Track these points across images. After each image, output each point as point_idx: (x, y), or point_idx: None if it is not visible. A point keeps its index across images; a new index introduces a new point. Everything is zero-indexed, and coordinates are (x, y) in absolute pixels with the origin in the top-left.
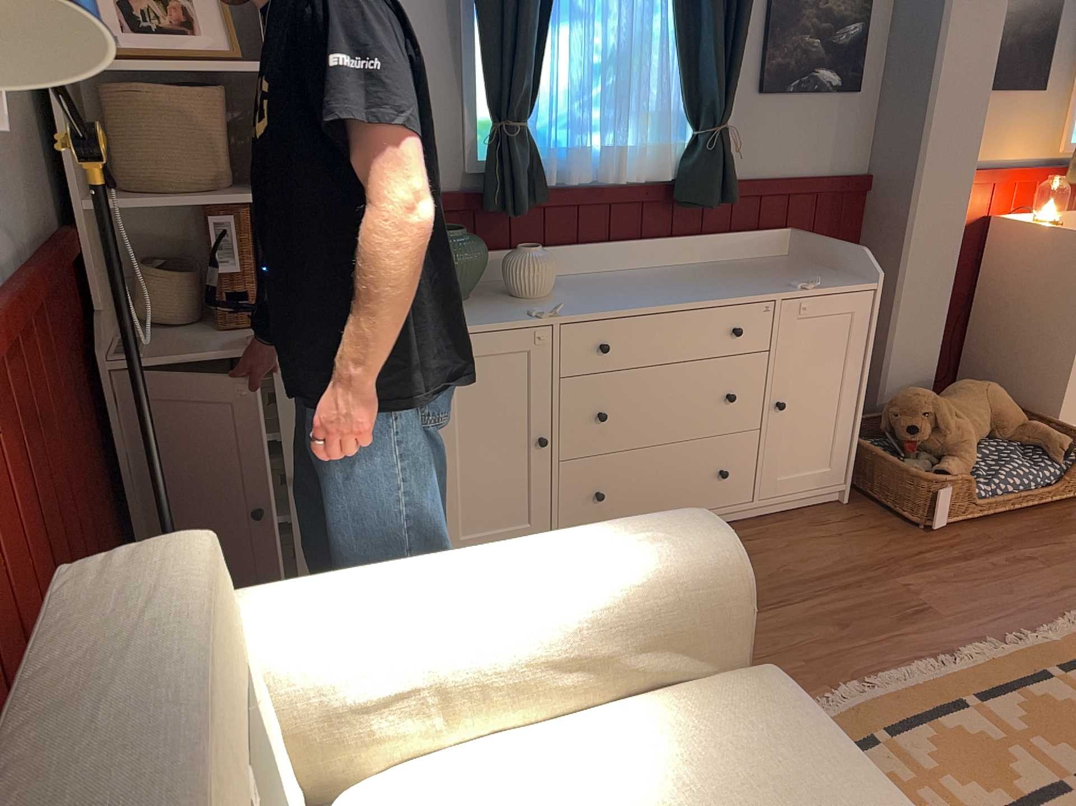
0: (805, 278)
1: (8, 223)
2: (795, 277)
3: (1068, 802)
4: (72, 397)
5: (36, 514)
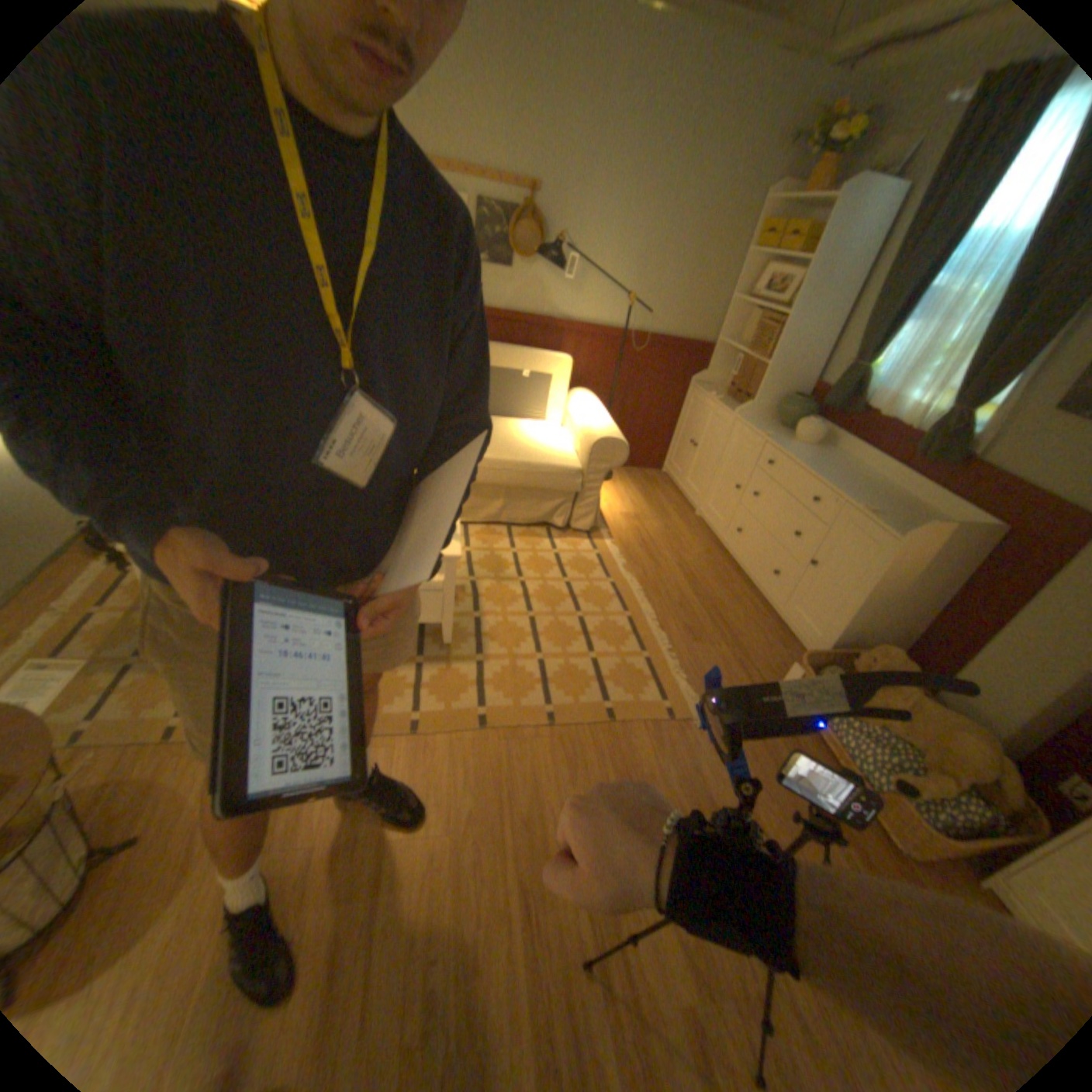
0: (885, 513)
1: (666, 325)
2: (897, 517)
3: (572, 610)
4: (665, 378)
5: (614, 378)
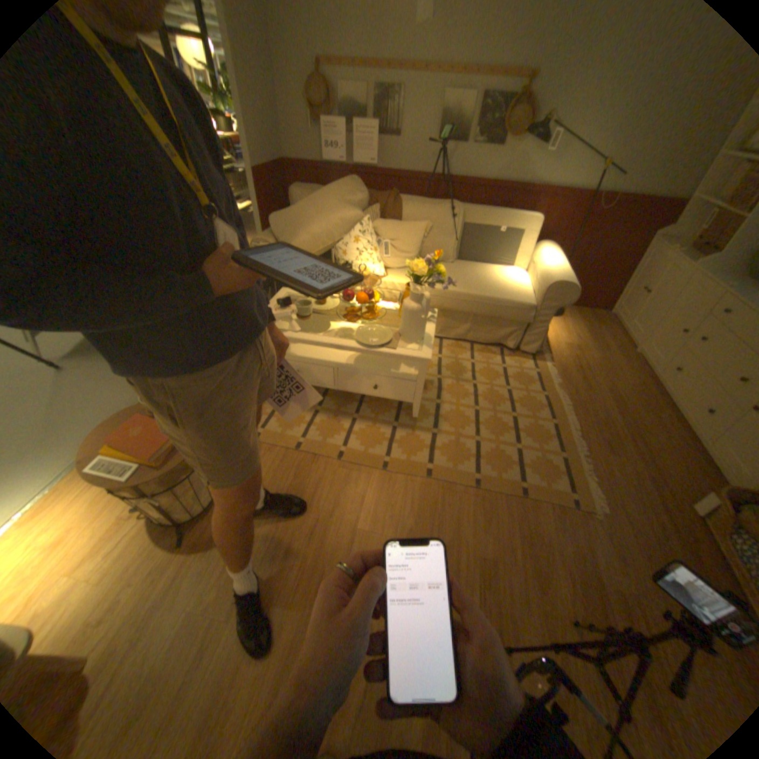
0: None
1: (639, 184)
2: None
3: (510, 411)
4: (629, 232)
5: (579, 232)
